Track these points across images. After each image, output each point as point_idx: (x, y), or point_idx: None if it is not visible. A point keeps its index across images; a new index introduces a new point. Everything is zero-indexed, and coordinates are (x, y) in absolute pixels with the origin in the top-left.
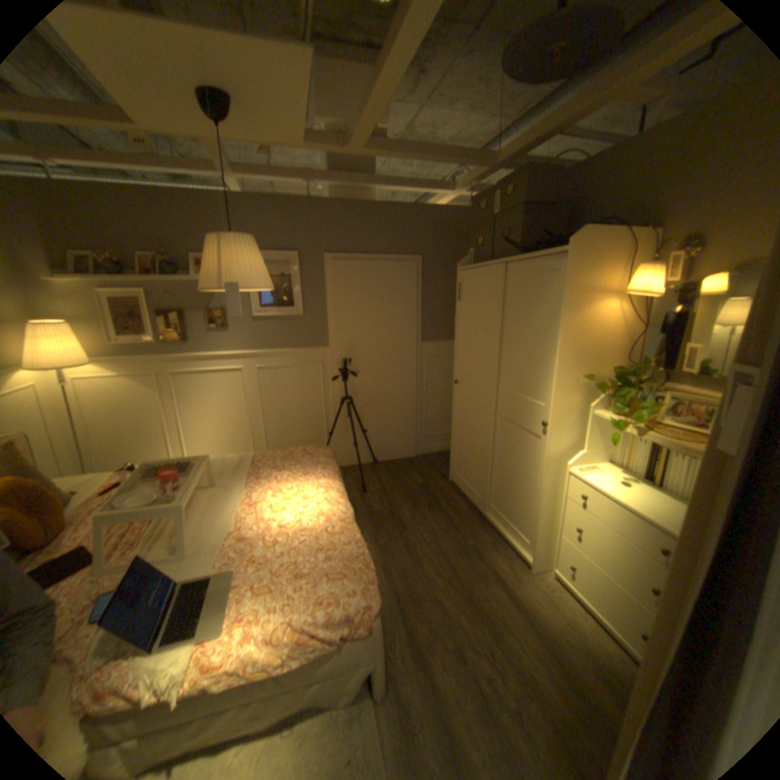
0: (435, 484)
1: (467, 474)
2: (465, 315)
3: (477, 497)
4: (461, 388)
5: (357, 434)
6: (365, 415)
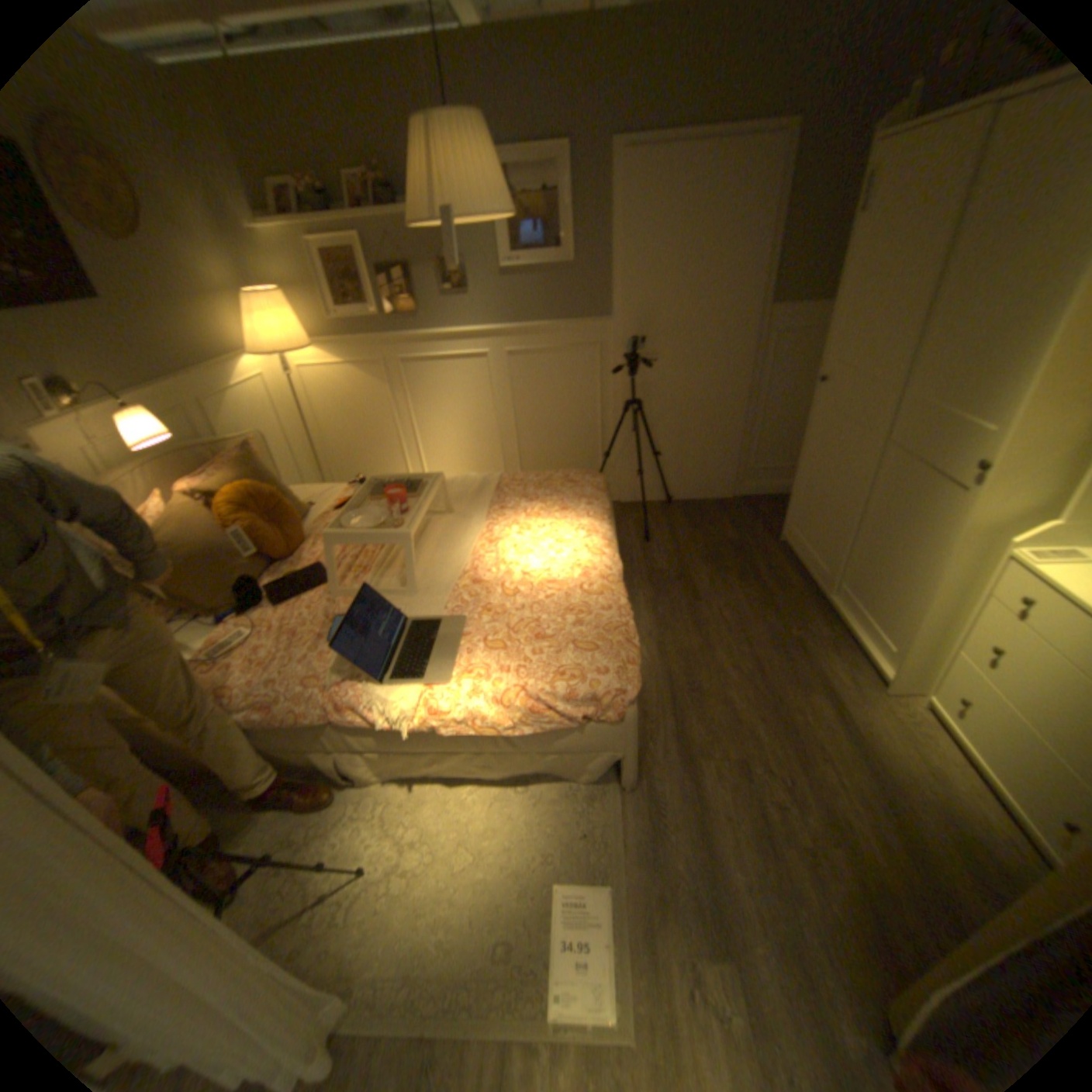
0: (755, 542)
1: (812, 534)
2: (869, 243)
3: (822, 570)
4: (830, 391)
5: (645, 458)
6: (659, 429)
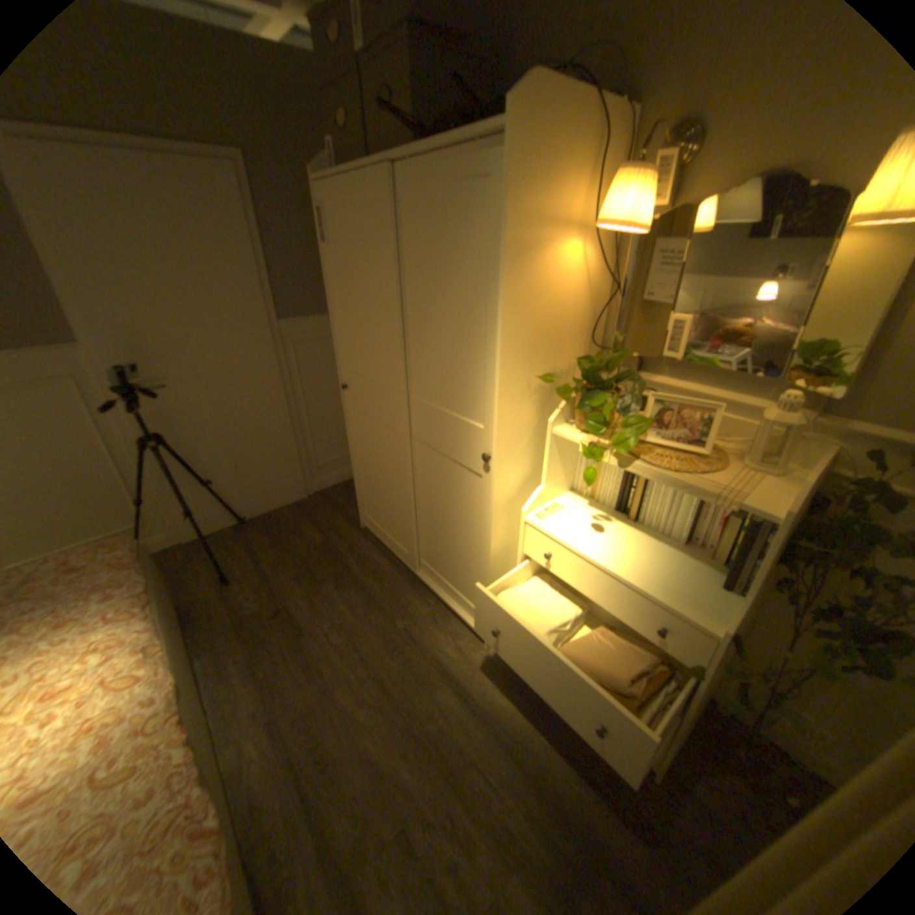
0: (340, 537)
1: (383, 520)
2: (338, 270)
3: (402, 551)
4: (353, 397)
5: (195, 488)
6: (201, 455)
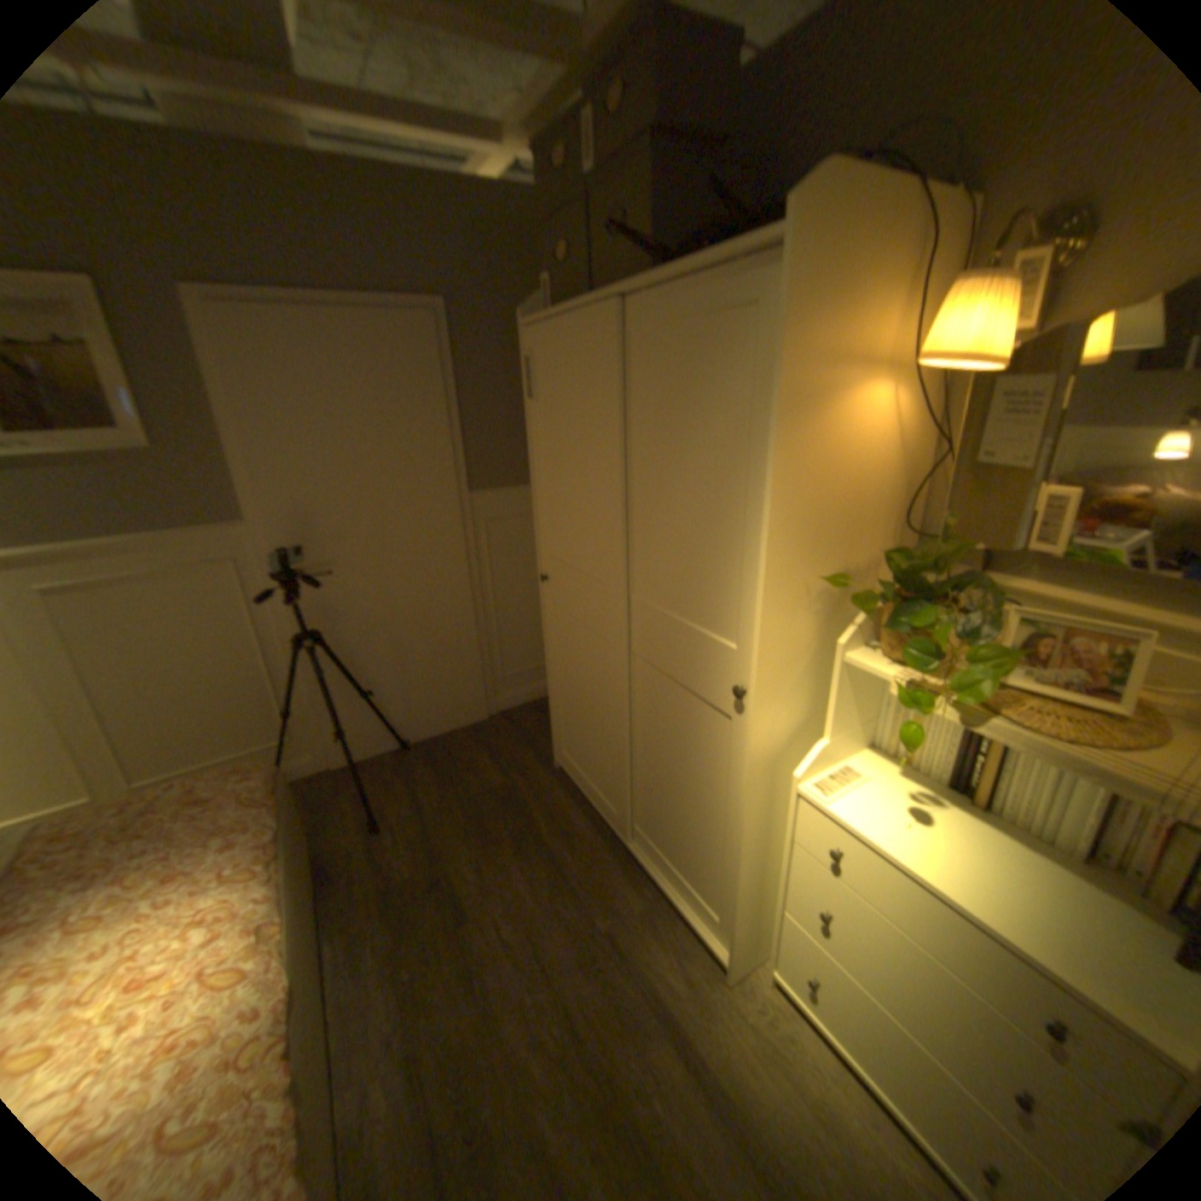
0: (525, 779)
1: (584, 761)
2: (545, 430)
3: (608, 809)
4: (554, 591)
5: (353, 699)
6: (363, 657)
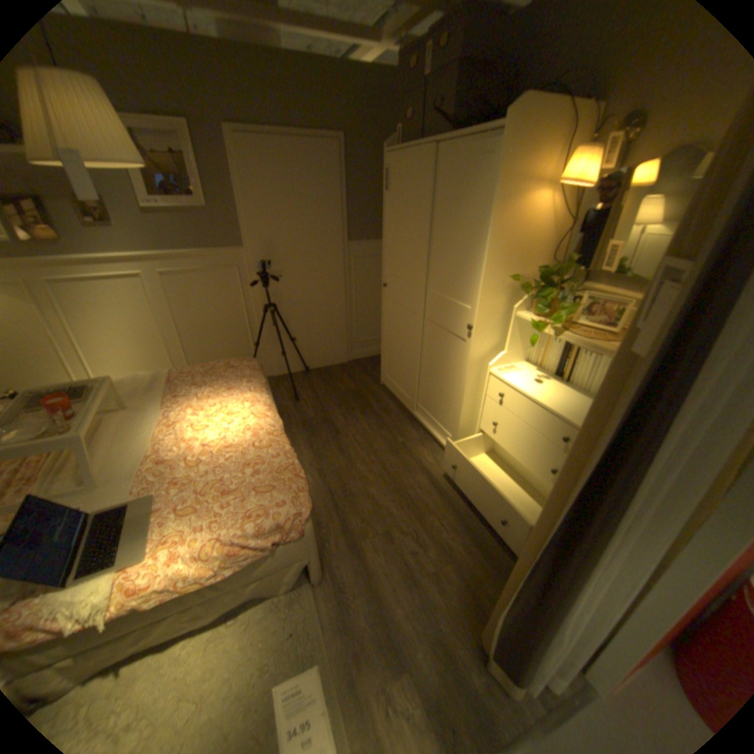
0: (367, 387)
1: (397, 377)
2: (394, 208)
3: (406, 398)
4: (390, 292)
5: (286, 343)
6: (293, 322)
